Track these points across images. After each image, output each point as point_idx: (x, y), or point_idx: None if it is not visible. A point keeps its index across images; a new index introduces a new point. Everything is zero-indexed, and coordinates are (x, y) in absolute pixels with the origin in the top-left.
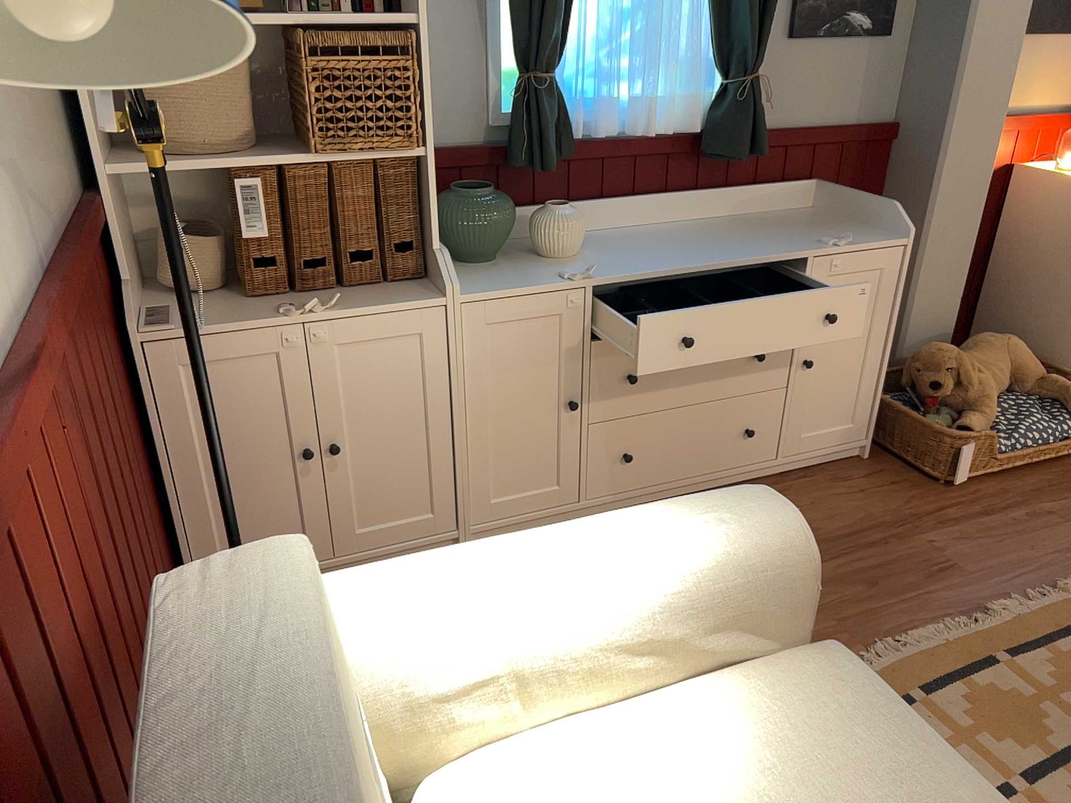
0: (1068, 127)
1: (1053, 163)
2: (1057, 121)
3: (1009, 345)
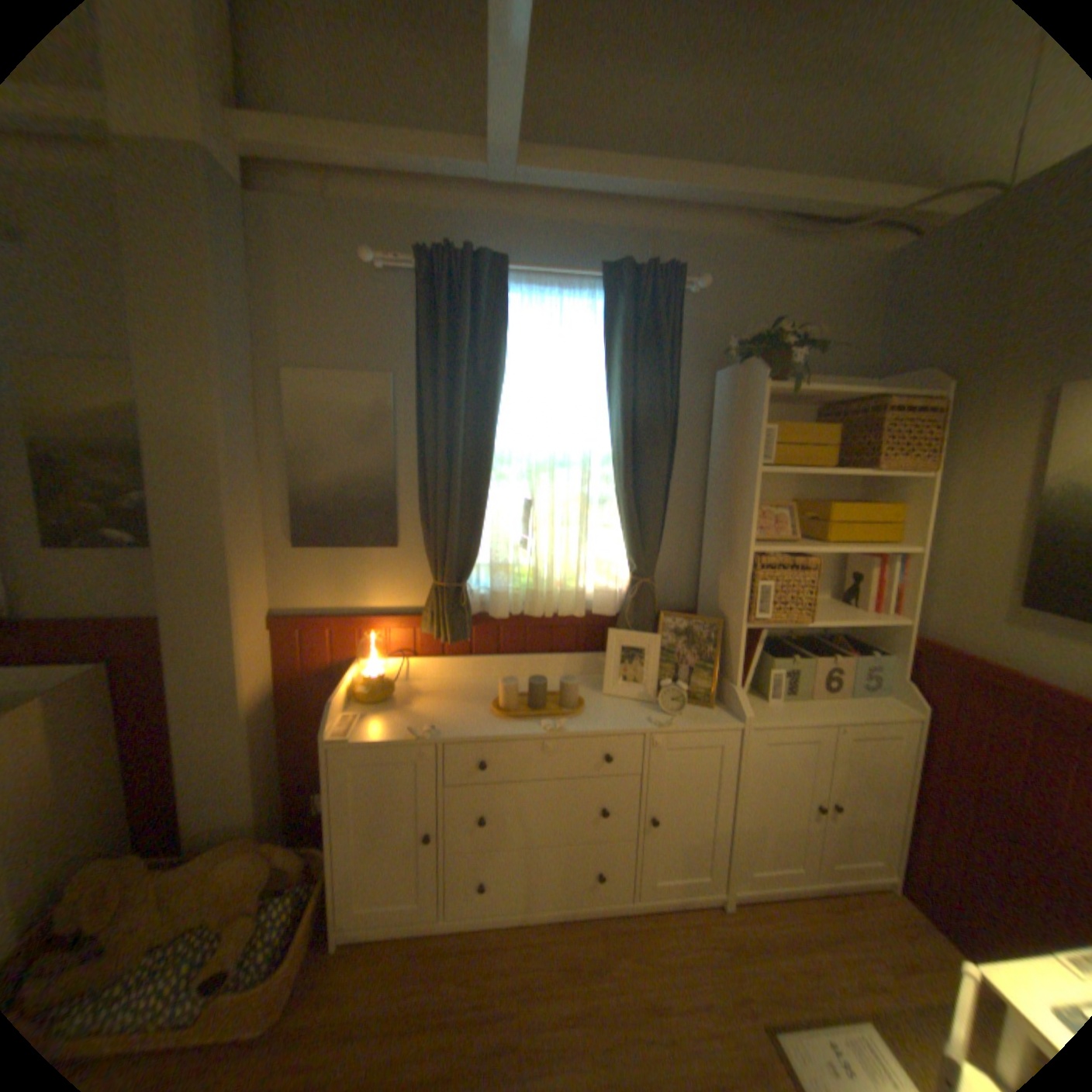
0: (397, 631)
1: (389, 662)
2: (391, 624)
3: (214, 870)
